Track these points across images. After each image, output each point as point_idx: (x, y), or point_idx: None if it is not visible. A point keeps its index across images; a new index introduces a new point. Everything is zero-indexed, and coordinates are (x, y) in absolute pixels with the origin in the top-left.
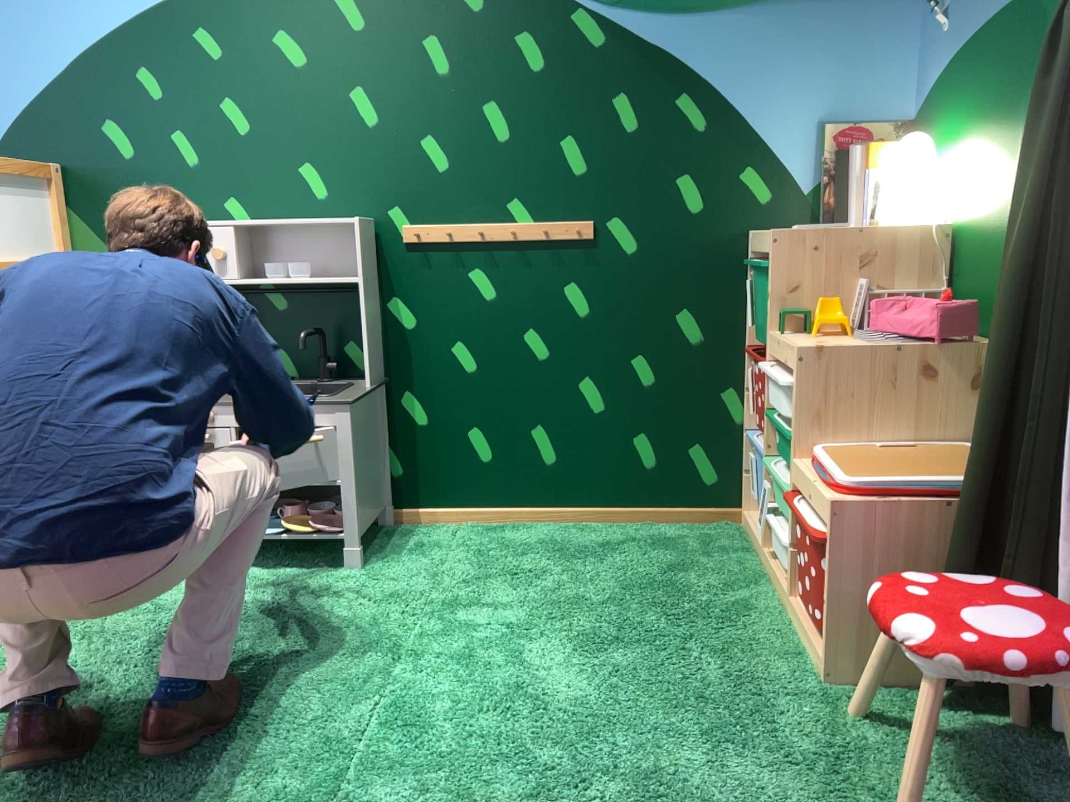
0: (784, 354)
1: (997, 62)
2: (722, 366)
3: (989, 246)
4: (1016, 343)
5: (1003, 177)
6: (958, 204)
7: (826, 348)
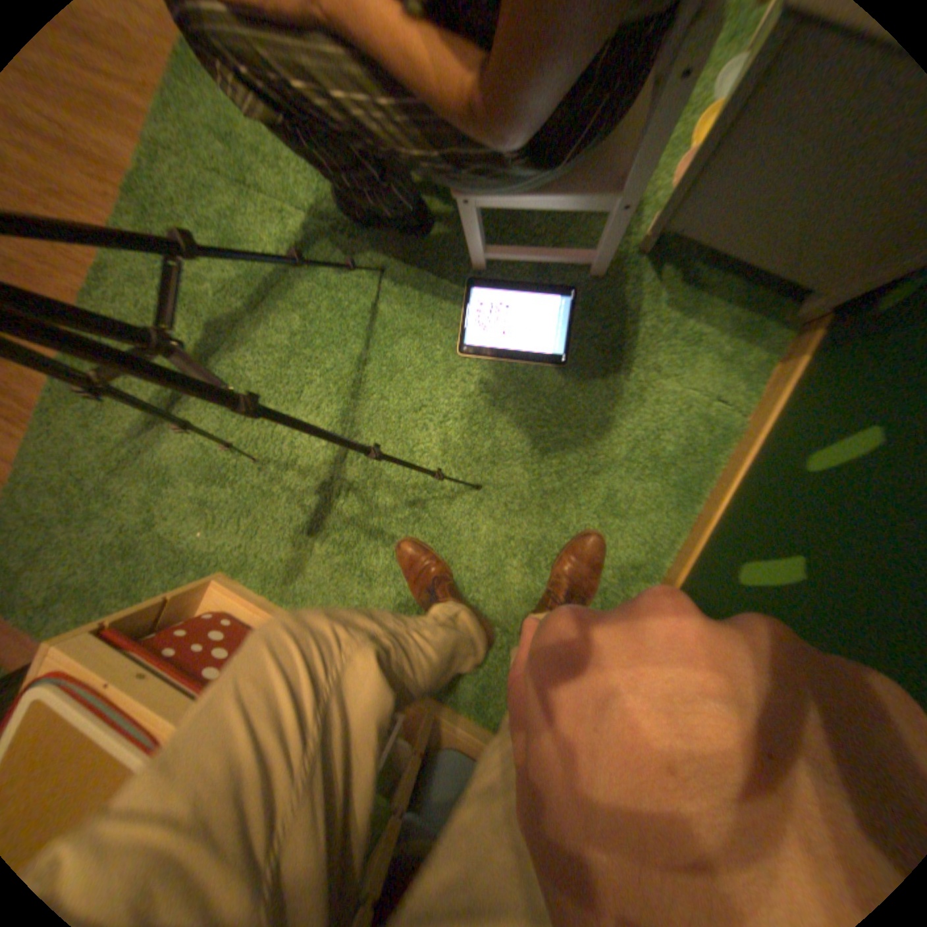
0: None
1: None
2: None
3: None
4: None
5: None
6: None
7: None
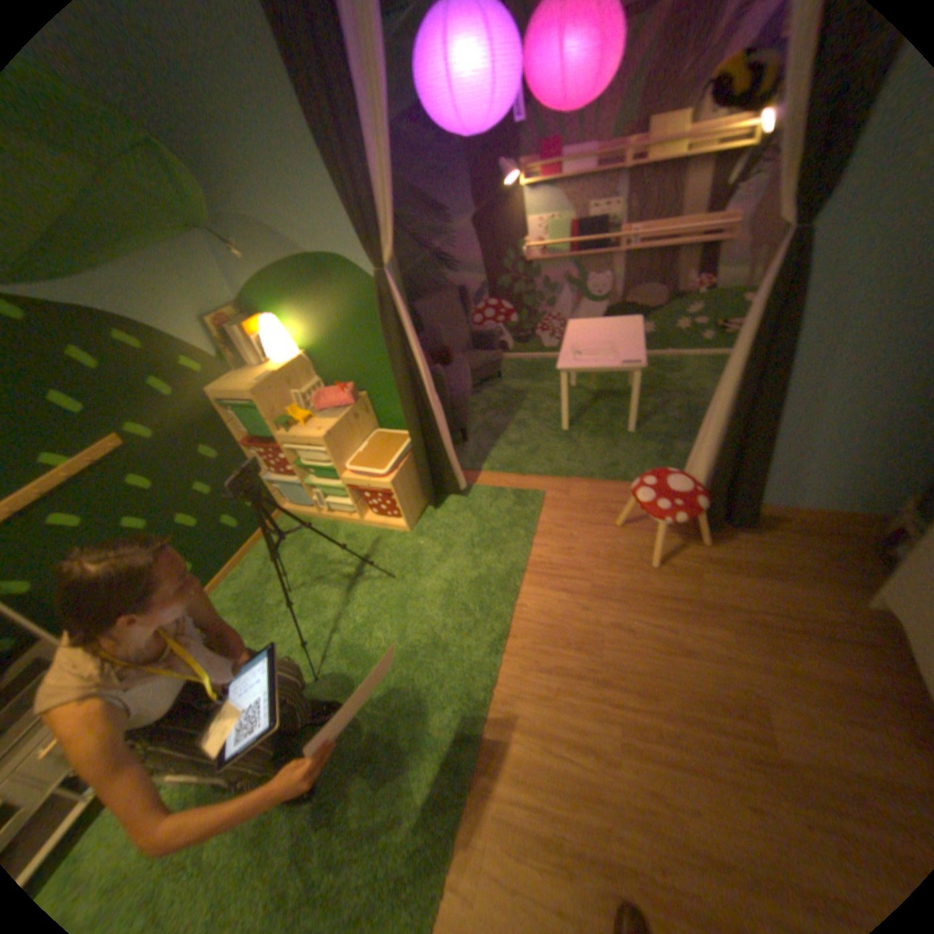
0: (301, 442)
1: (299, 283)
2: (233, 460)
3: (334, 359)
4: (414, 403)
5: (329, 332)
6: (302, 342)
7: (328, 432)
